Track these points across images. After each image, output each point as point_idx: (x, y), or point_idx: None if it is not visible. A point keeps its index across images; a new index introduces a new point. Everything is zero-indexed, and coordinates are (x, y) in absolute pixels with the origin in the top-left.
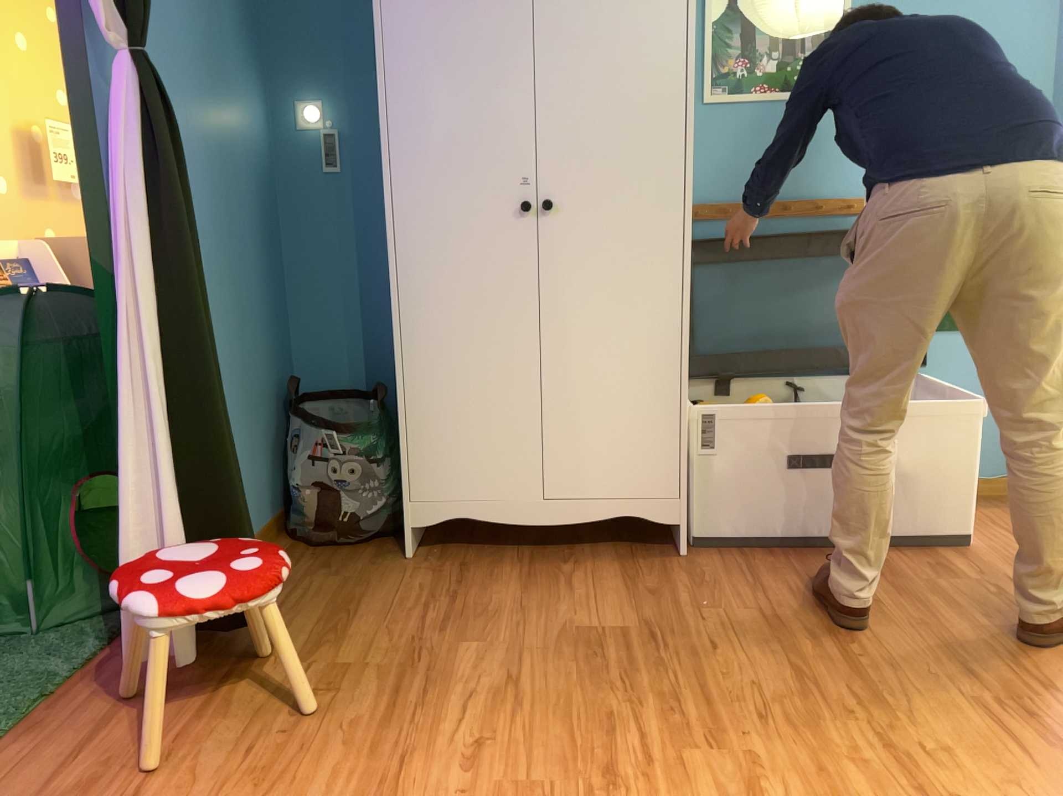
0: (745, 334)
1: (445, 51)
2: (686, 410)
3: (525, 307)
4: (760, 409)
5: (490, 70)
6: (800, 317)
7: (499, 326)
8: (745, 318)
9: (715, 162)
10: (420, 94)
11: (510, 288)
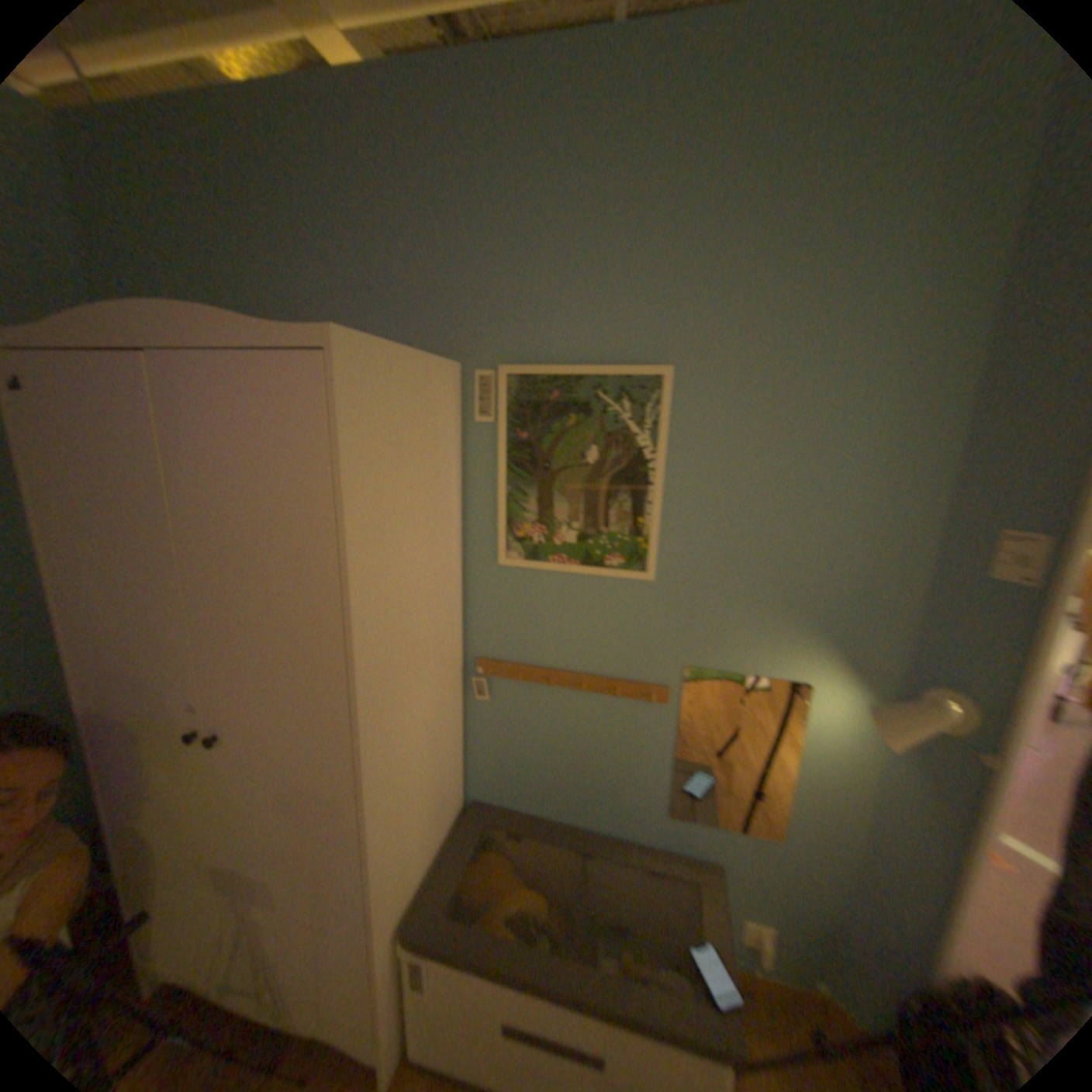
0: (539, 789)
1: (97, 563)
2: (390, 953)
3: (209, 830)
4: (464, 980)
5: (140, 591)
6: (596, 787)
7: (188, 840)
8: (539, 775)
9: (510, 623)
10: (83, 603)
11: (193, 809)
